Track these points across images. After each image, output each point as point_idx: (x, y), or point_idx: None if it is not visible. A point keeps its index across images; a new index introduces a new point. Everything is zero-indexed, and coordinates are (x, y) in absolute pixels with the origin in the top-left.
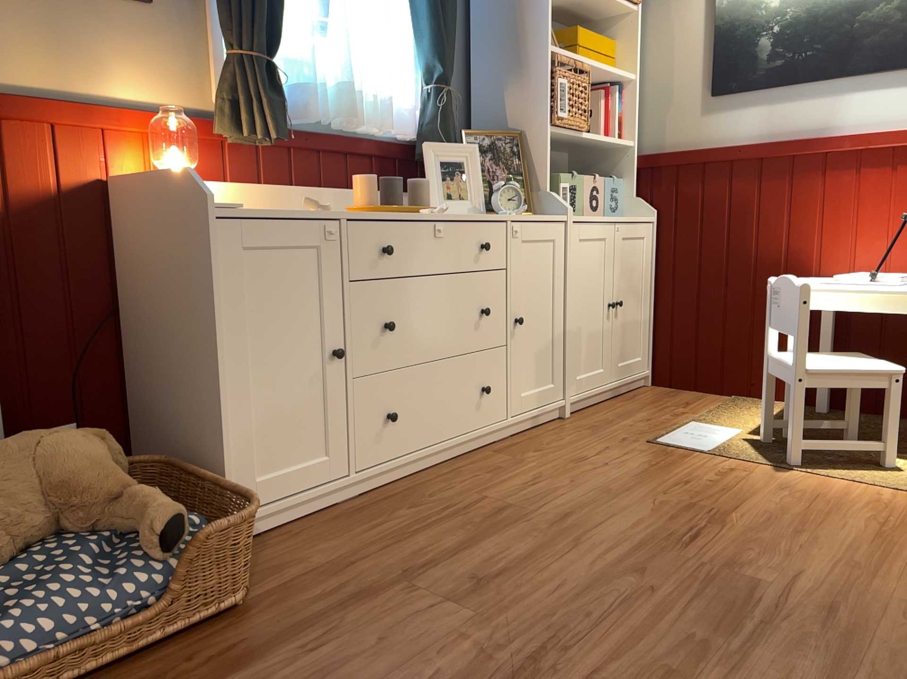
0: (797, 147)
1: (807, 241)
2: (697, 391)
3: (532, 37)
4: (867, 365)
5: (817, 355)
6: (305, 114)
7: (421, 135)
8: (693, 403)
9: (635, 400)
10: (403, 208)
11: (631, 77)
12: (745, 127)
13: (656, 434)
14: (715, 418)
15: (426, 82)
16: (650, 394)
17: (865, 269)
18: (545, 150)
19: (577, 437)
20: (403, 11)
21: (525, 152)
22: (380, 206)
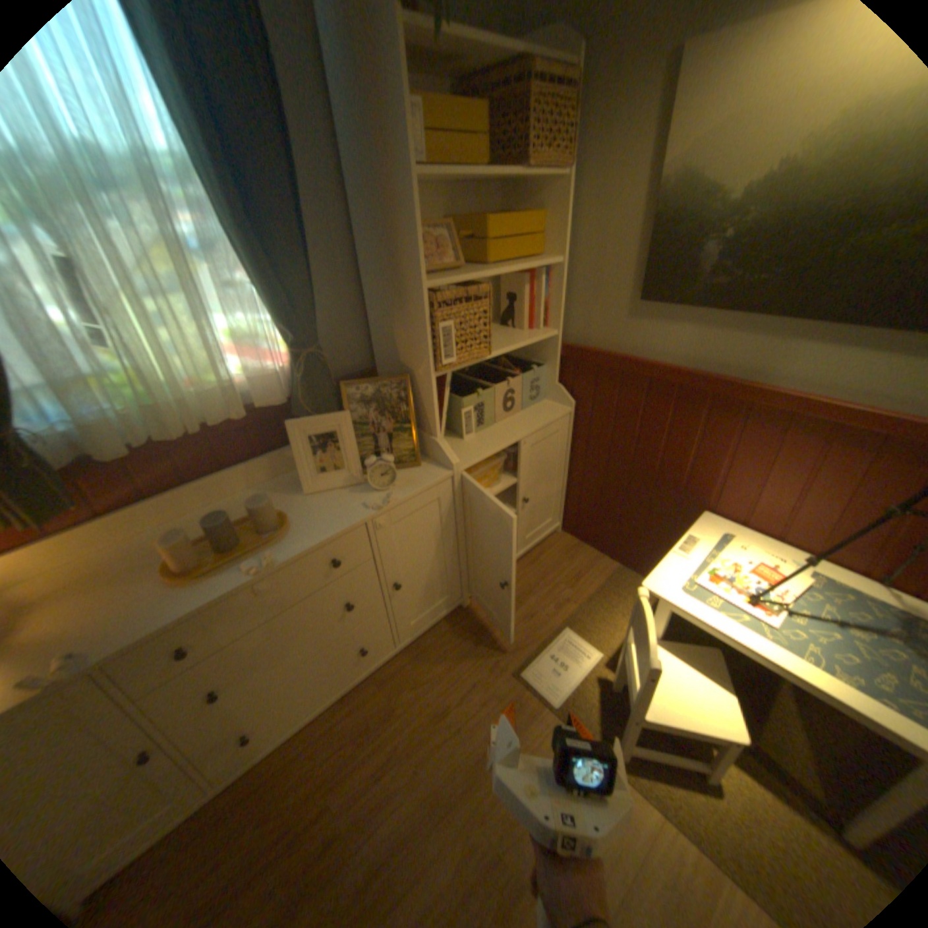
0: (723, 388)
1: (711, 479)
2: (594, 550)
3: (407, 269)
4: (714, 718)
5: (673, 659)
6: (104, 454)
7: (294, 396)
8: (583, 577)
9: (537, 567)
10: (222, 563)
11: (558, 262)
12: (673, 344)
13: (527, 653)
14: (589, 621)
15: (285, 341)
16: (554, 551)
17: (764, 525)
18: (431, 399)
19: (457, 655)
20: (231, 263)
21: (416, 392)
22: (187, 579)
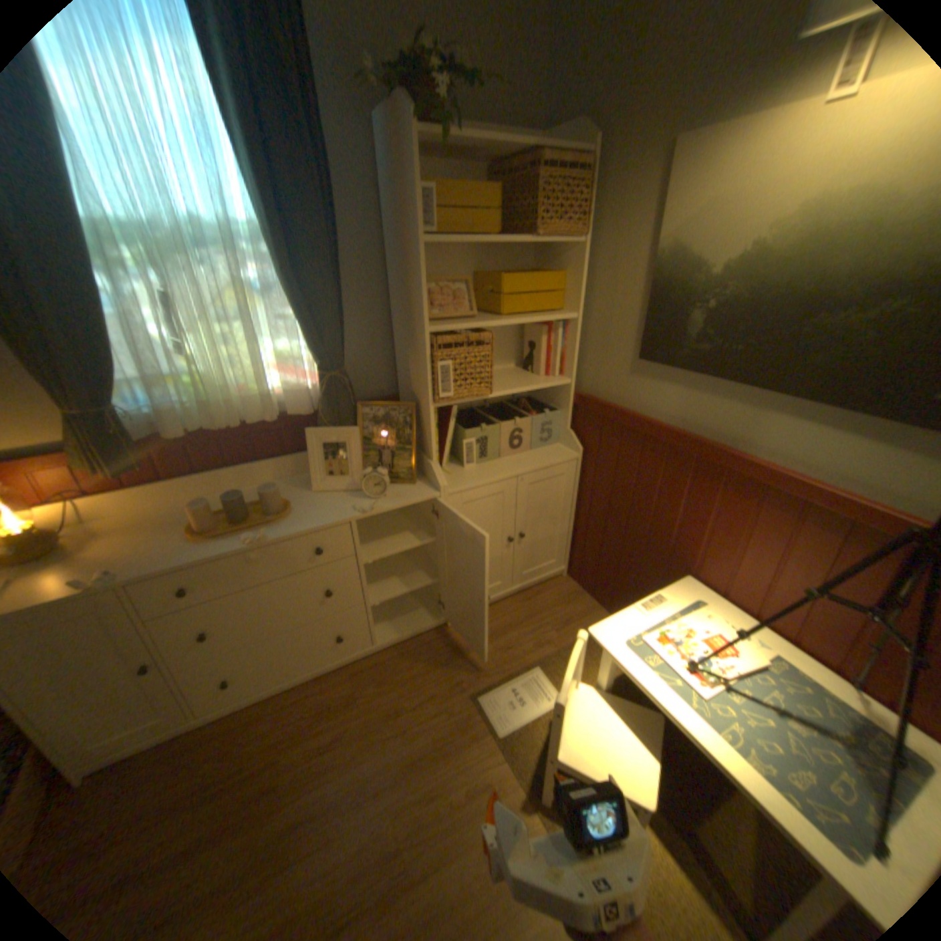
0: (705, 451)
1: (696, 544)
2: (594, 601)
3: (416, 315)
4: (628, 778)
5: (611, 713)
6: (166, 434)
7: (319, 410)
8: (573, 624)
9: (530, 605)
10: (228, 533)
11: (572, 317)
12: (666, 403)
13: (491, 682)
14: (563, 667)
15: (316, 365)
16: (553, 594)
17: (744, 600)
18: (430, 427)
19: (427, 668)
20: (280, 302)
21: (421, 420)
22: (199, 539)
